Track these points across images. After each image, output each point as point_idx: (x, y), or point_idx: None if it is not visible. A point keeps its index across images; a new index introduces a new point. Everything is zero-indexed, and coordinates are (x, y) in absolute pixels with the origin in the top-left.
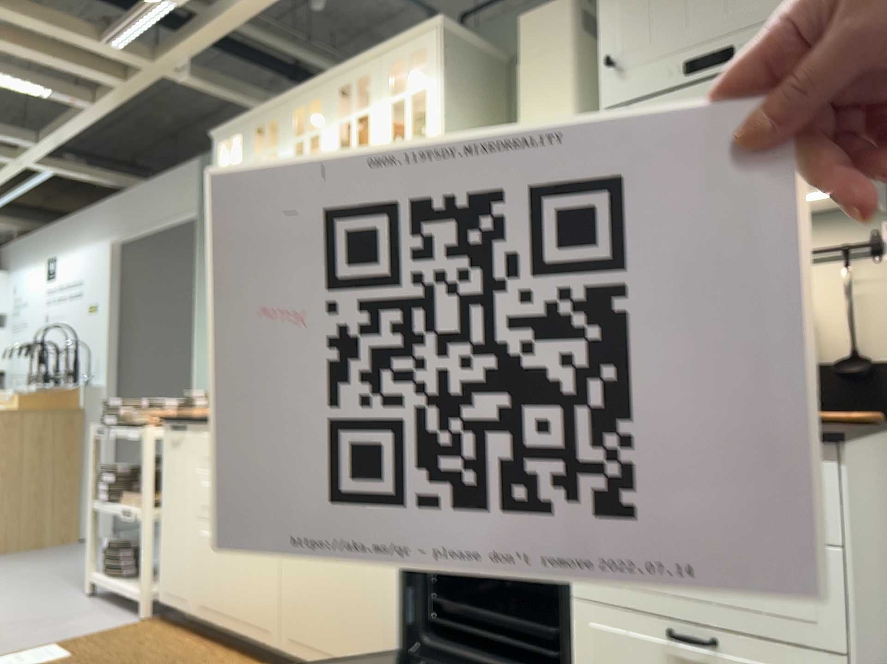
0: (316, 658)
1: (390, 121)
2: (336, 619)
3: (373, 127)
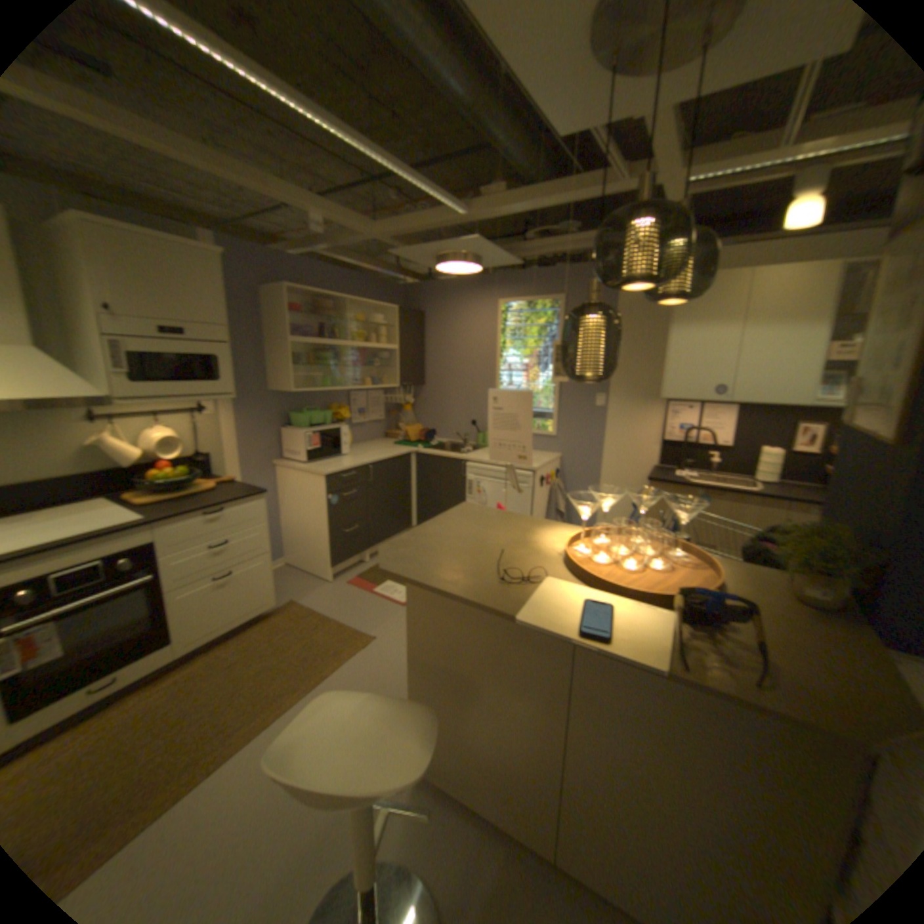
0: None
1: None
2: None
3: None
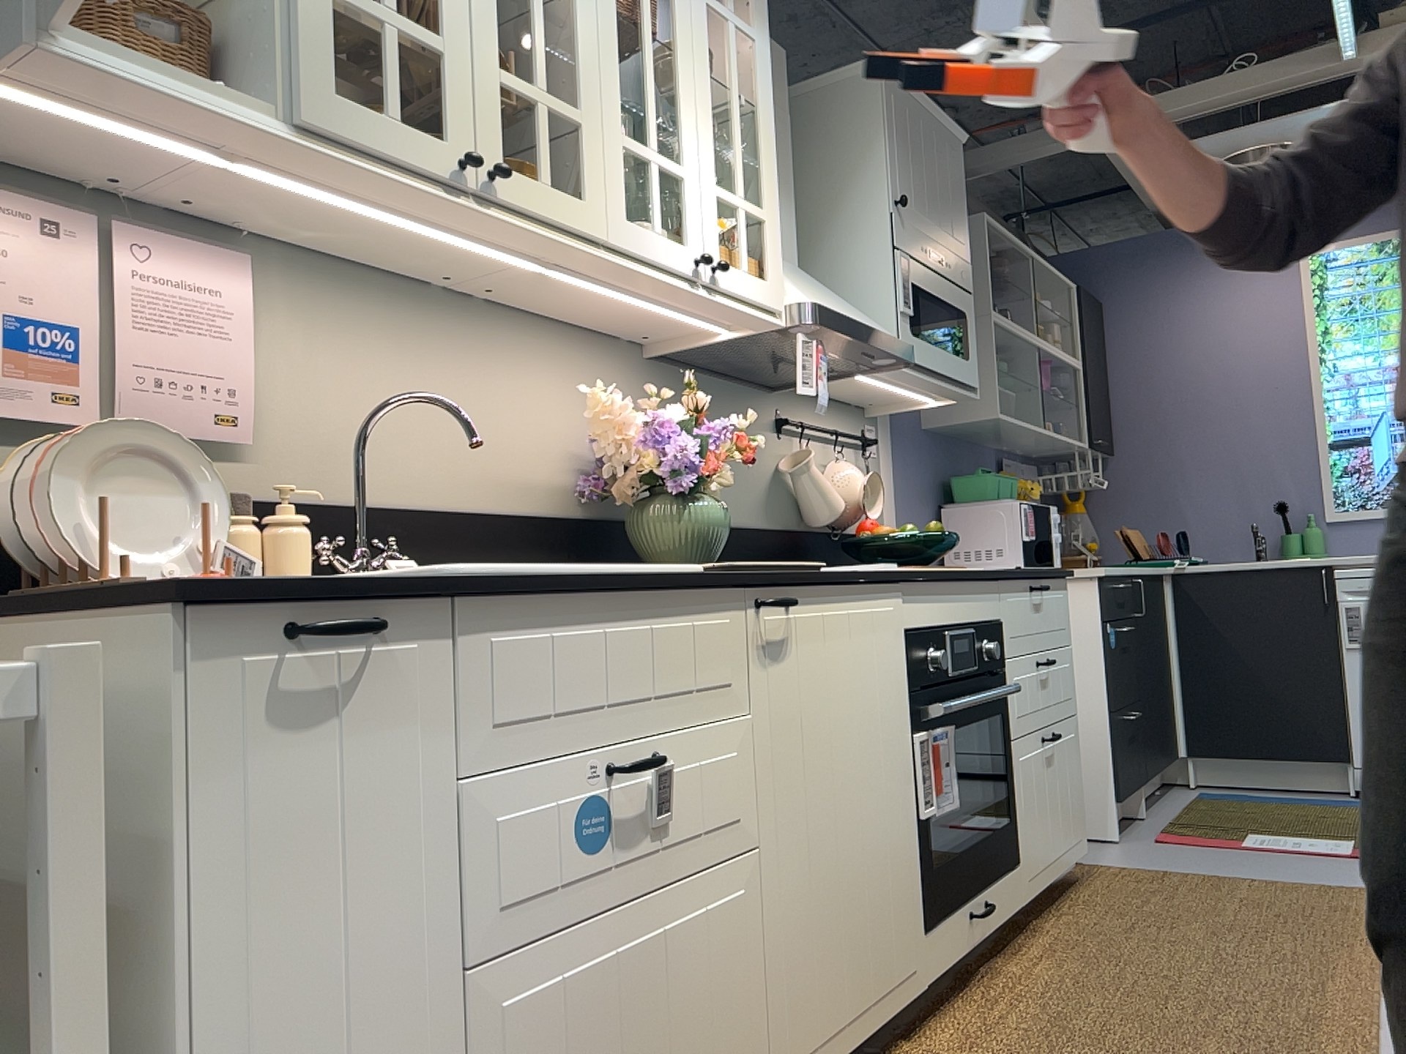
0: (836, 1047)
1: (708, 33)
2: (861, 936)
3: (682, 14)
